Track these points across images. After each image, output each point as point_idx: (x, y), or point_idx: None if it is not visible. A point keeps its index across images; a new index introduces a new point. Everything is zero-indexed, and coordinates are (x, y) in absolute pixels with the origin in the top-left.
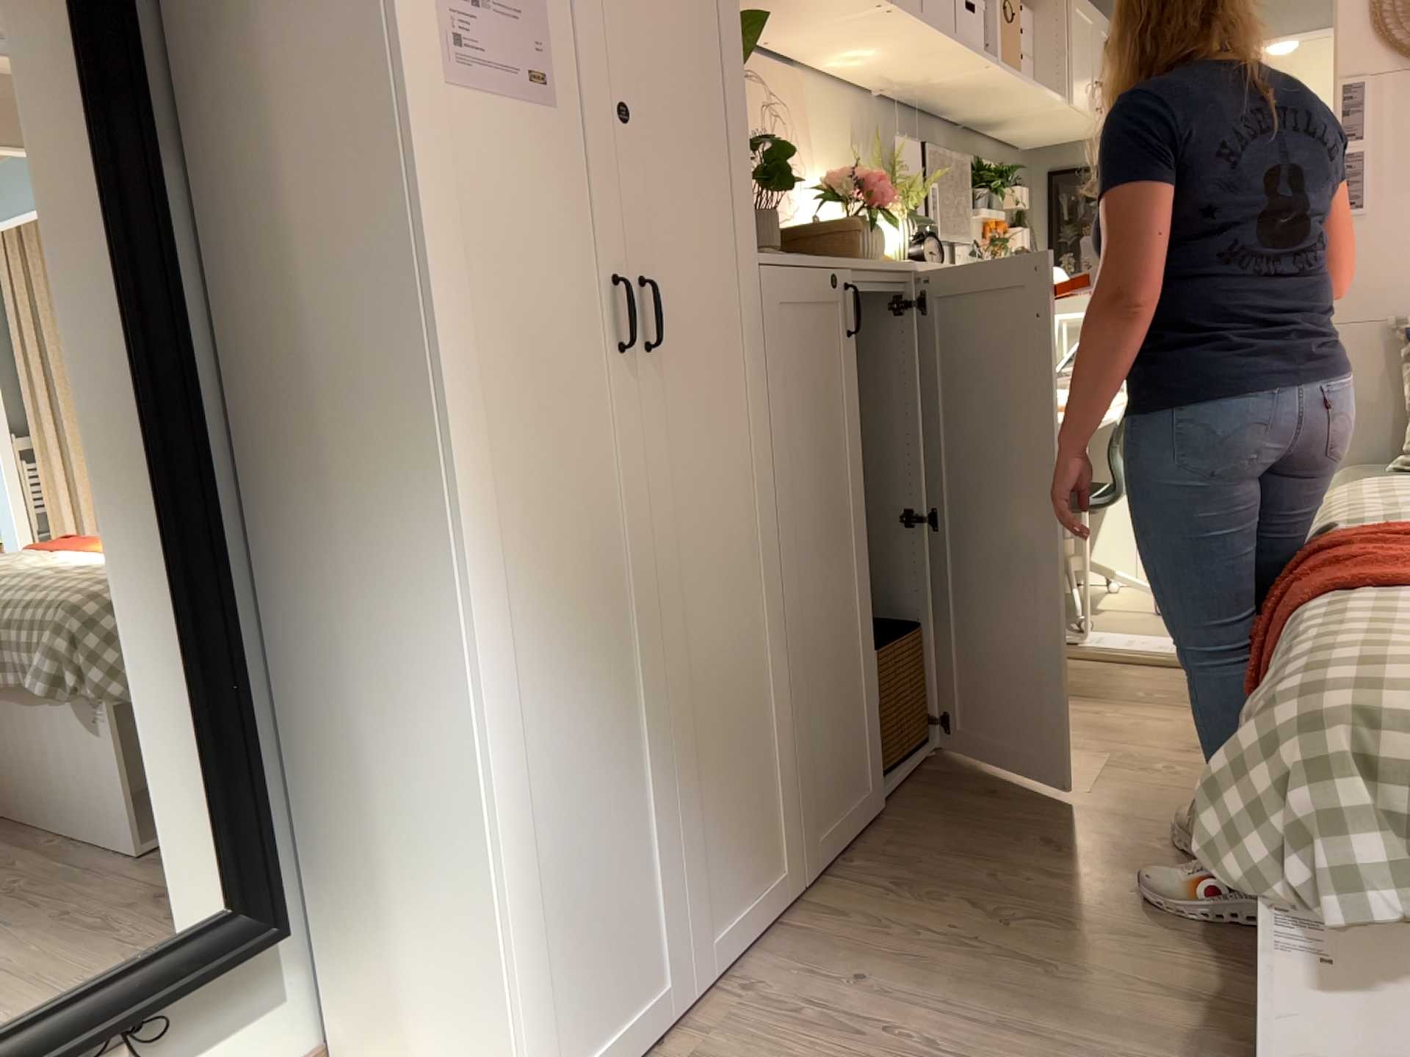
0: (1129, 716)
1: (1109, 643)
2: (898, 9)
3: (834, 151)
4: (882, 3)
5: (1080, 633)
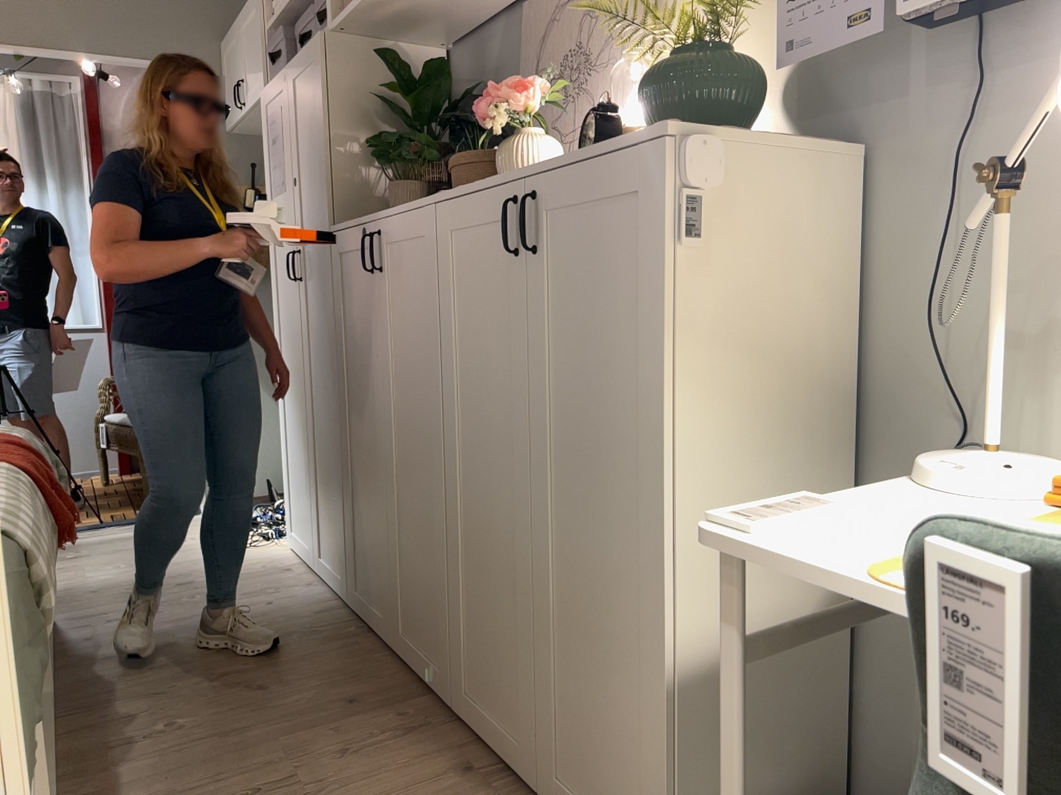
0: None
1: None
2: None
3: None
4: None
5: None
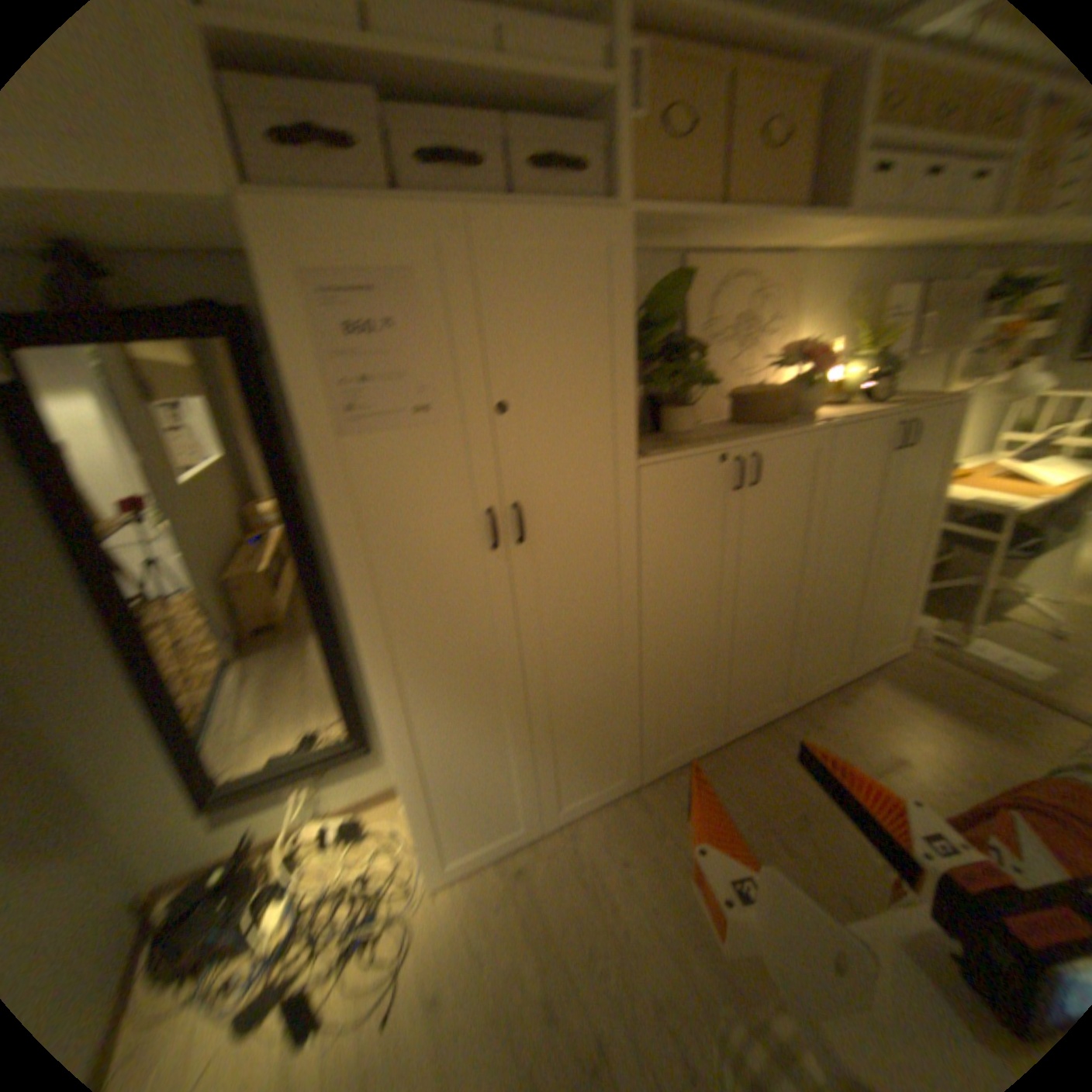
0: (952, 735)
1: (990, 659)
2: (868, 218)
3: (836, 306)
4: (848, 219)
5: (973, 641)
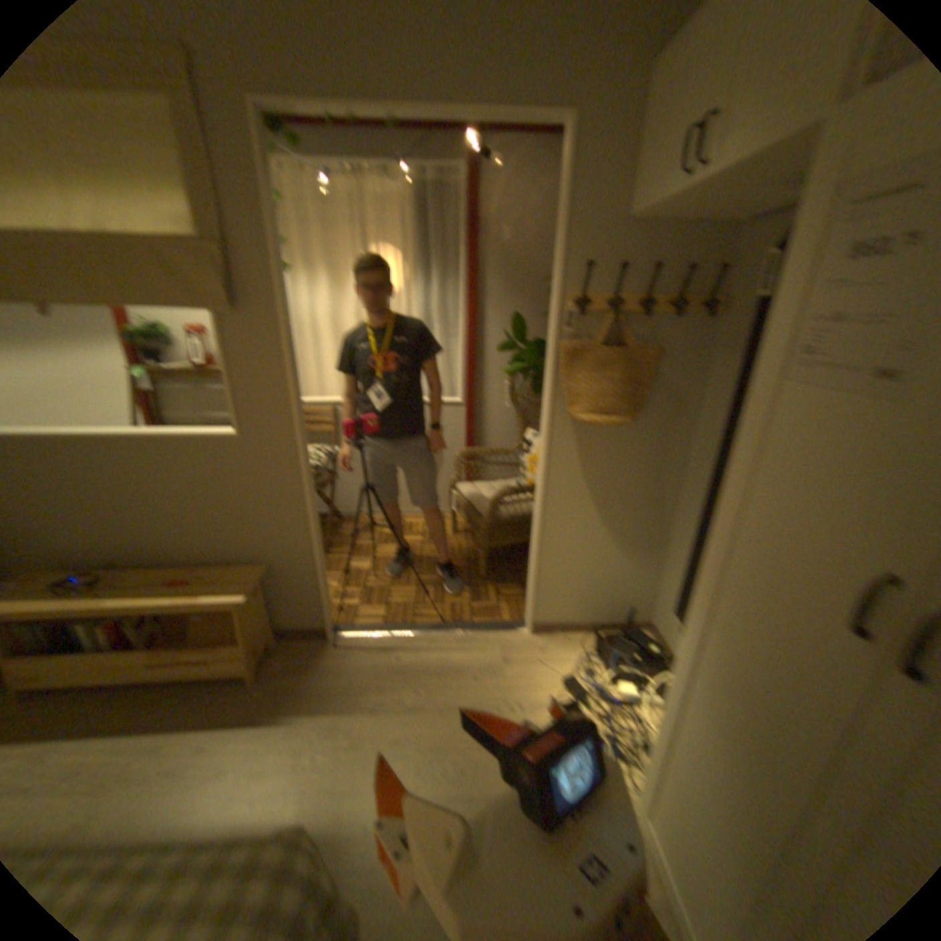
0: None
1: None
2: None
3: None
4: None
5: None
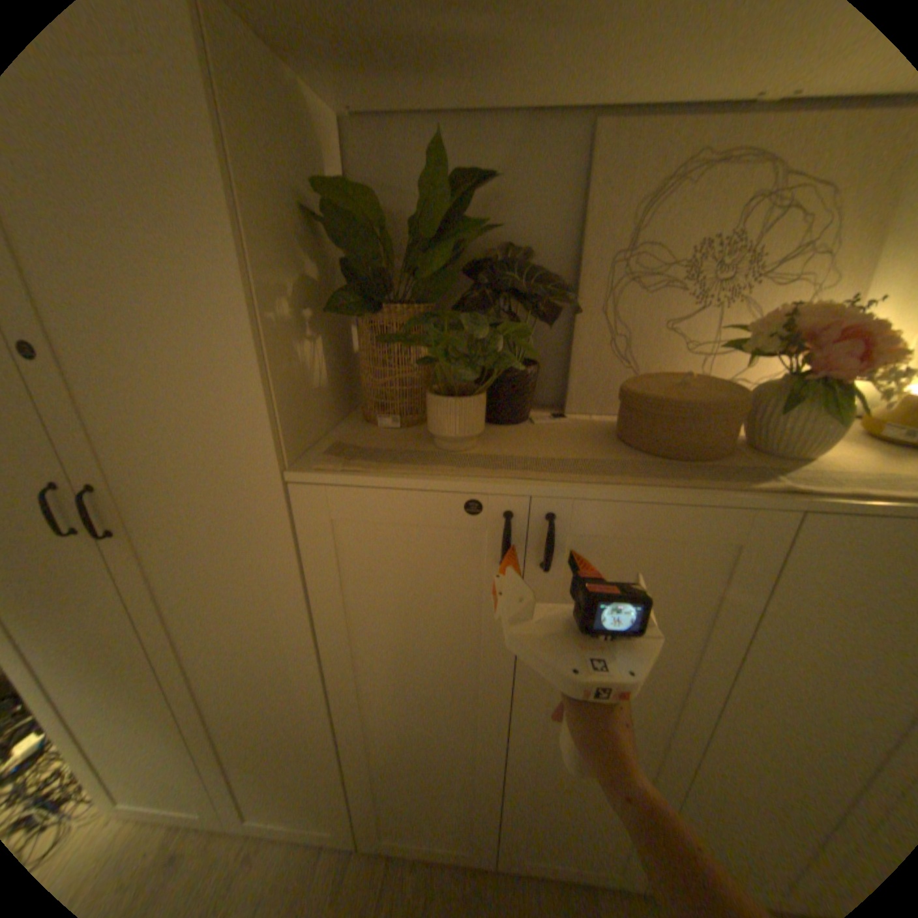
0: None
1: None
2: None
3: None
4: None
5: None
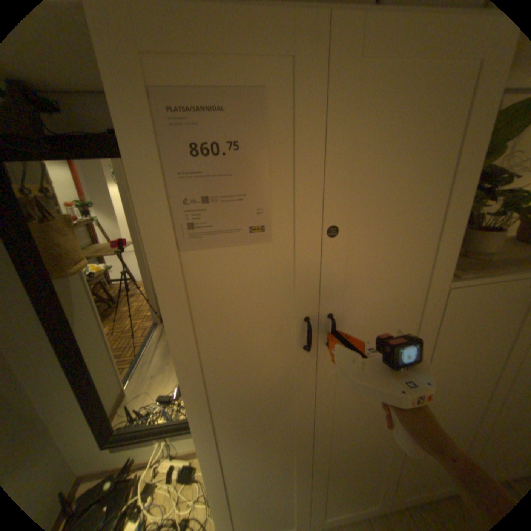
0: None
1: None
2: None
3: None
4: None
5: None
